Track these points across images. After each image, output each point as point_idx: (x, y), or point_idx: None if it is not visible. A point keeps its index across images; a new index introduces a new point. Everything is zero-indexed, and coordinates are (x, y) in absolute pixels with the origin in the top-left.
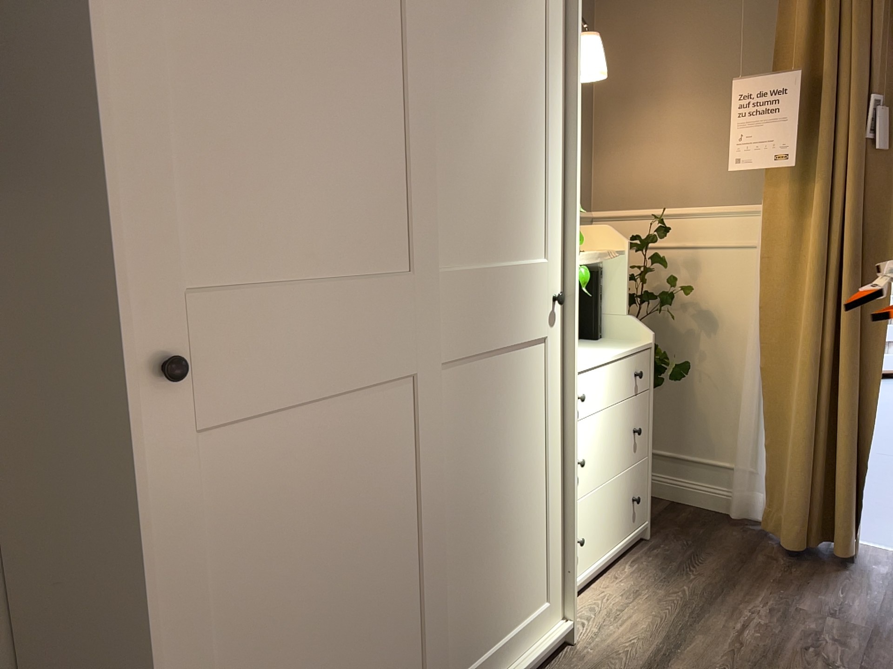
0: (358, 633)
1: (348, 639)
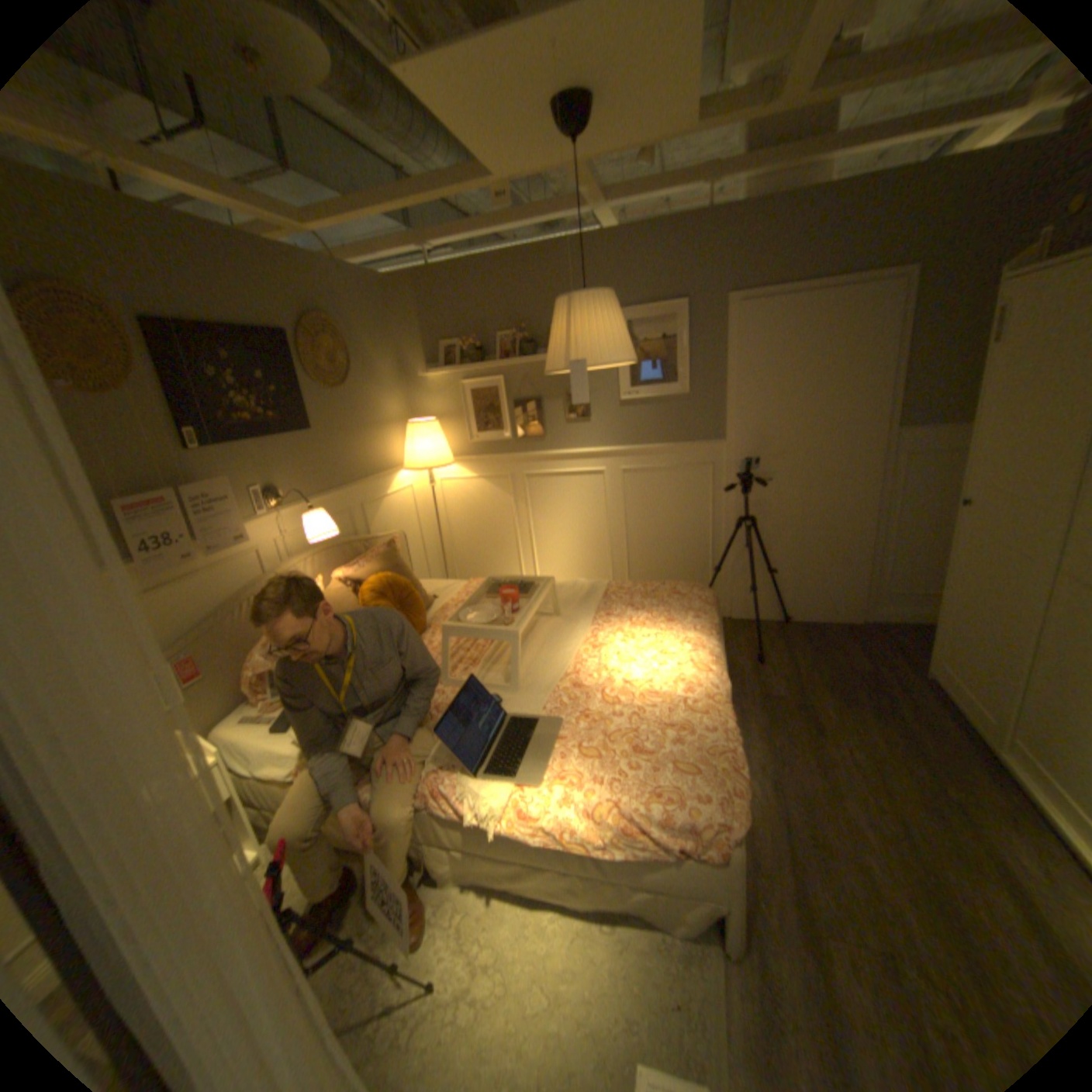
0: (980, 650)
1: (977, 647)
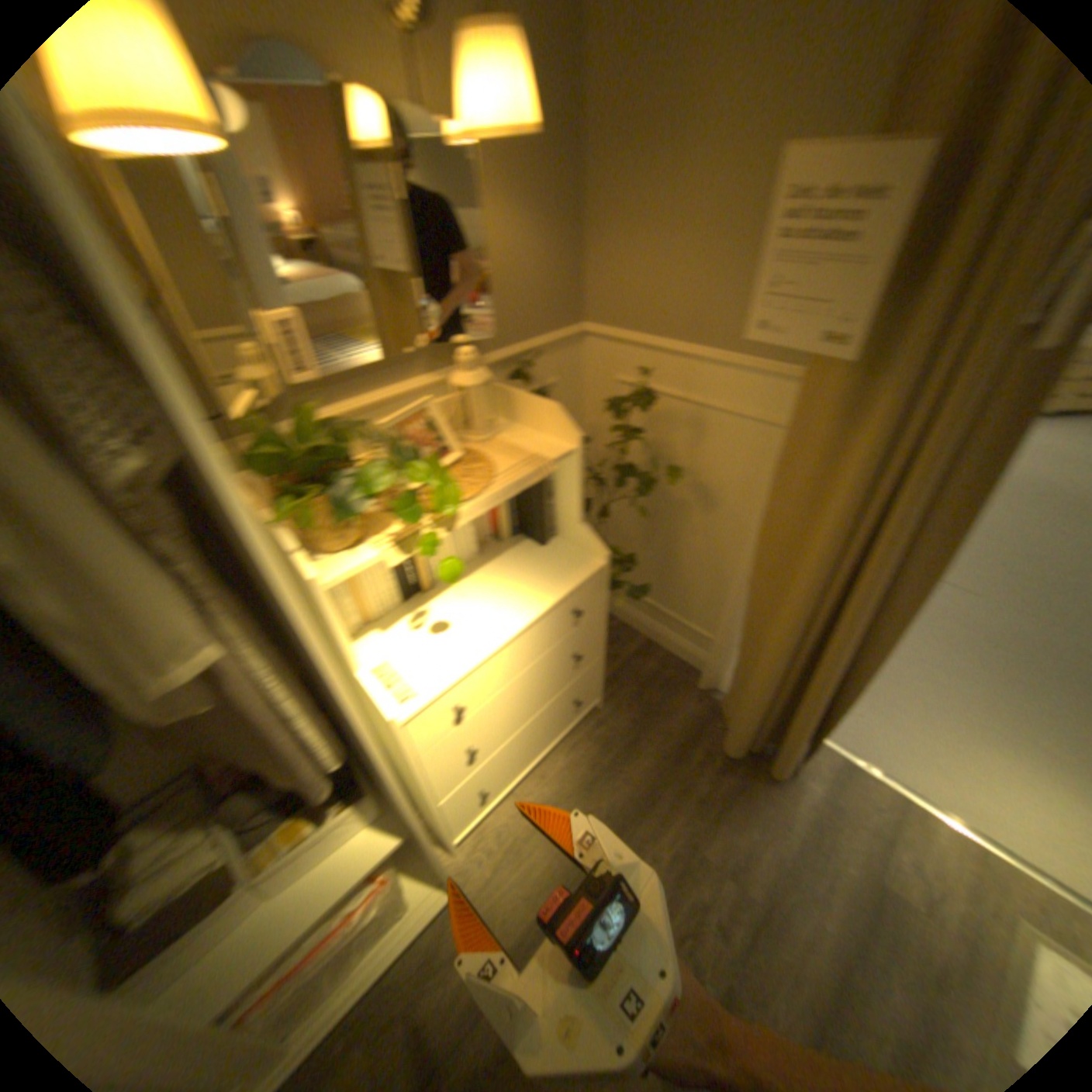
0: None
1: None
